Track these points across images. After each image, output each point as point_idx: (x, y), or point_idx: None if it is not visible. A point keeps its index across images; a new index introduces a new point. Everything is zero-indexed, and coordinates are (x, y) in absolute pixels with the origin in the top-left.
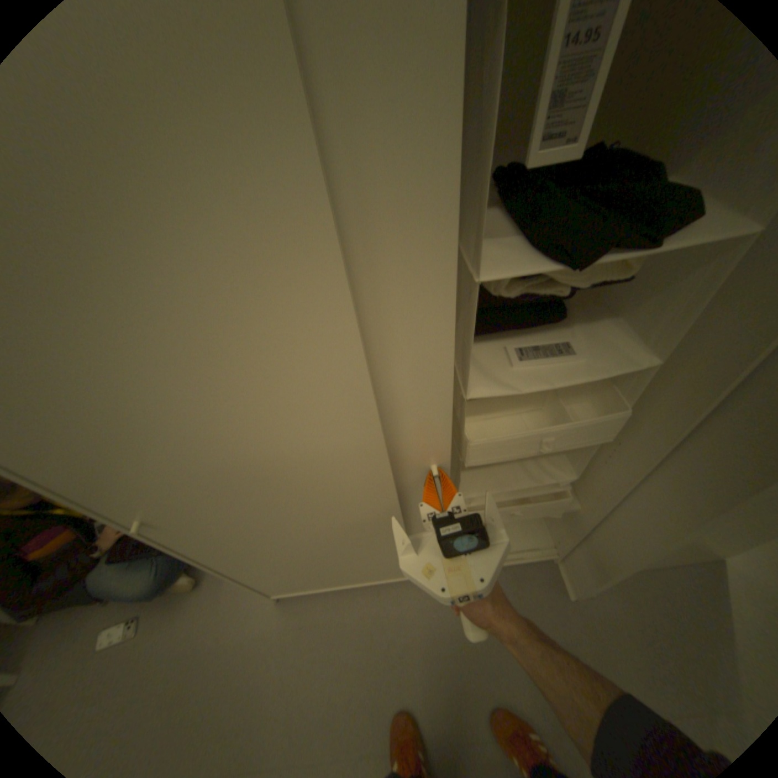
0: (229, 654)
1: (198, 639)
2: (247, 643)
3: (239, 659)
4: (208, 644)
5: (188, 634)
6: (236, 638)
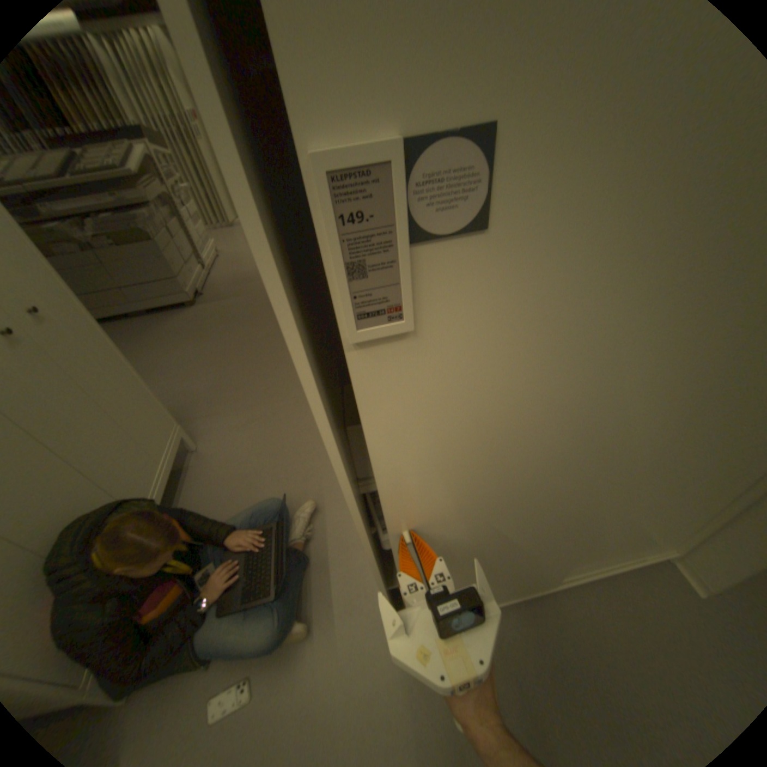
0: (365, 706)
1: (325, 694)
2: (382, 691)
3: (379, 710)
4: (338, 698)
5: (313, 690)
6: (369, 687)
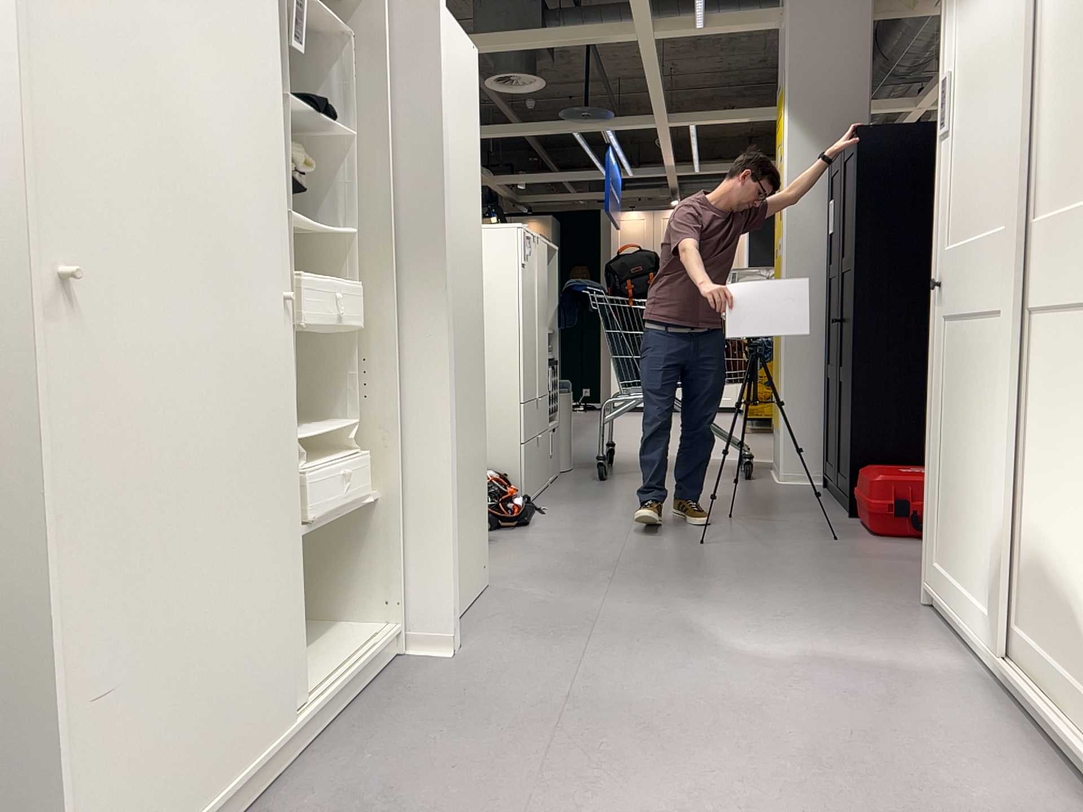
0: None
1: None
2: None
3: None
4: None
5: None
6: None
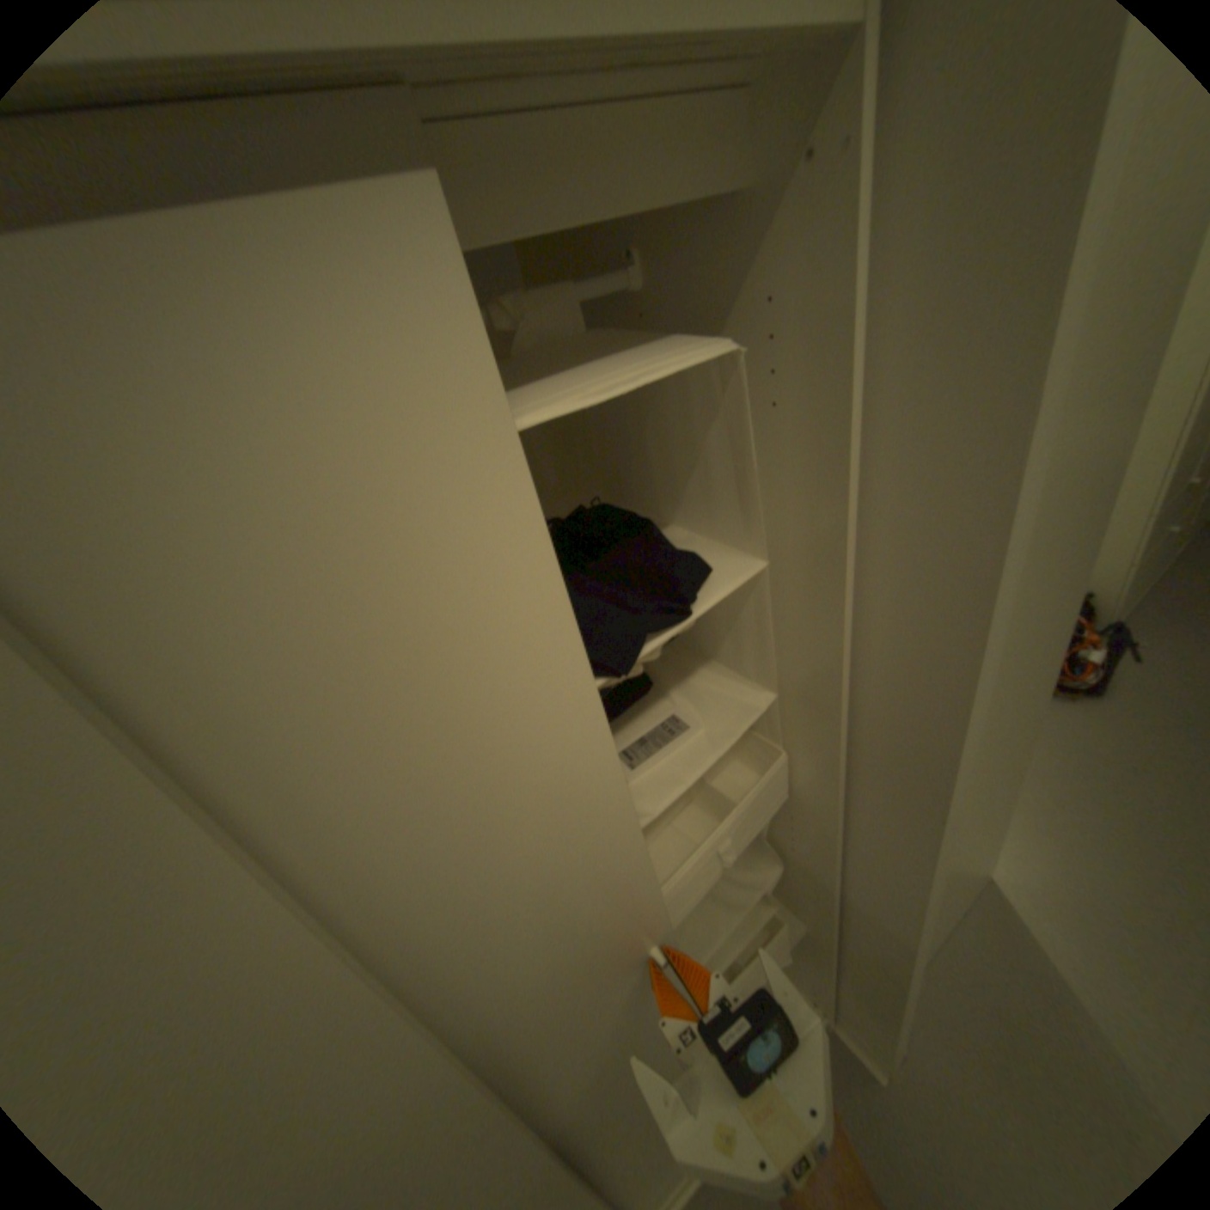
0: None
1: None
2: None
3: None
4: None
5: None
6: None
